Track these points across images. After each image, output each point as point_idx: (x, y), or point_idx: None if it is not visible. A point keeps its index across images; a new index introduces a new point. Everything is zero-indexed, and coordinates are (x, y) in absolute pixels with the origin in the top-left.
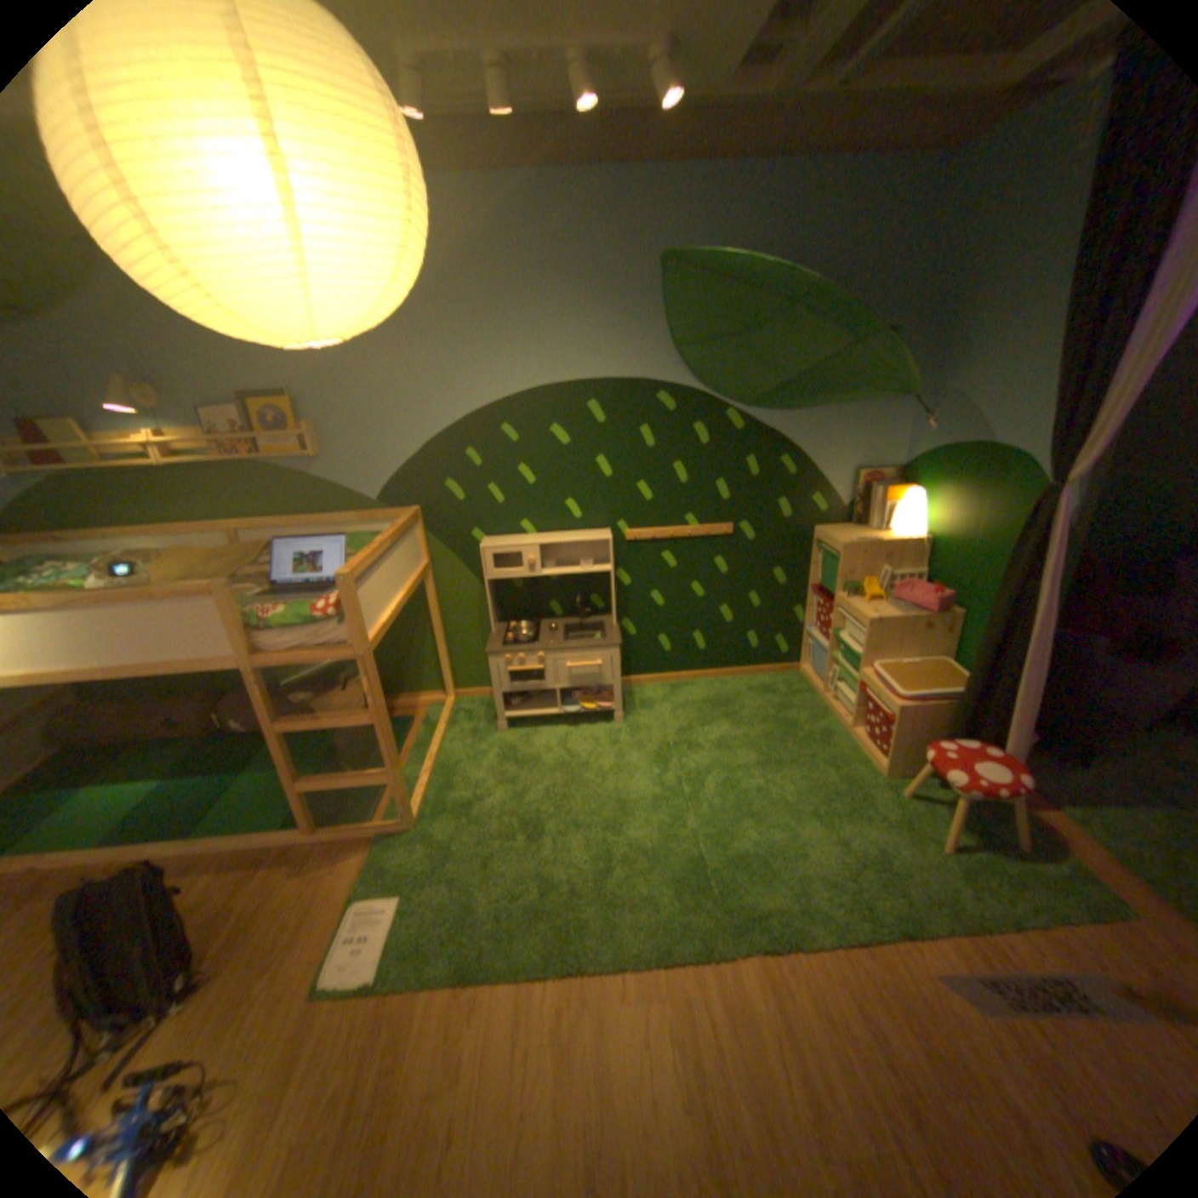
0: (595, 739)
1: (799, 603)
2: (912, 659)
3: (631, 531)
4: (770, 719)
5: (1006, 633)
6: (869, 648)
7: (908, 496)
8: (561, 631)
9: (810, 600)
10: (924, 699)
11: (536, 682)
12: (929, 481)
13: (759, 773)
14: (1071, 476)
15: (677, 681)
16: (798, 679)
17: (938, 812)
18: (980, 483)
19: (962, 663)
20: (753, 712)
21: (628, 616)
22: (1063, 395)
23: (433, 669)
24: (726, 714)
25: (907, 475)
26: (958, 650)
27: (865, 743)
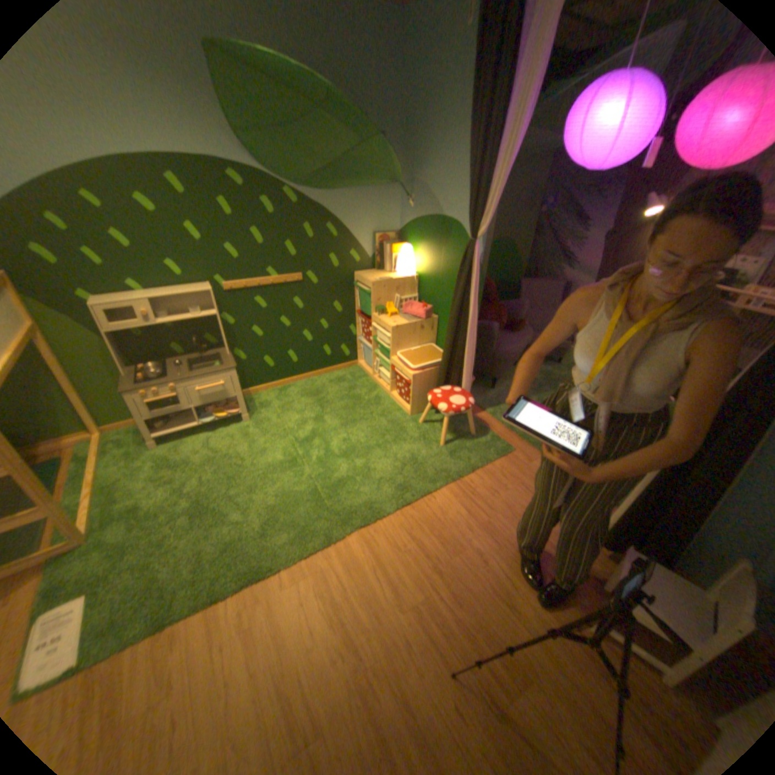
0: (230, 437)
1: (352, 324)
2: (415, 348)
3: (227, 283)
4: (344, 398)
5: (456, 326)
6: (393, 345)
7: (403, 251)
8: (185, 366)
9: (358, 321)
10: (423, 369)
11: (172, 407)
12: (413, 241)
13: (343, 431)
14: (478, 236)
15: (282, 386)
16: (357, 371)
17: (435, 427)
18: (438, 241)
19: (439, 346)
20: (334, 396)
21: (238, 347)
22: (471, 188)
23: (69, 416)
24: (318, 400)
25: (401, 238)
26: (436, 340)
27: (397, 400)
